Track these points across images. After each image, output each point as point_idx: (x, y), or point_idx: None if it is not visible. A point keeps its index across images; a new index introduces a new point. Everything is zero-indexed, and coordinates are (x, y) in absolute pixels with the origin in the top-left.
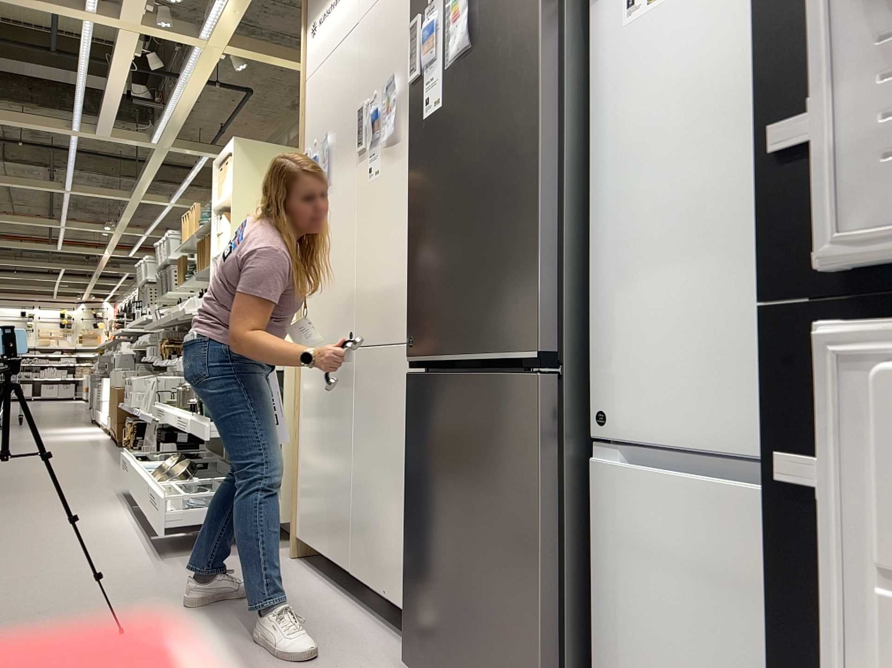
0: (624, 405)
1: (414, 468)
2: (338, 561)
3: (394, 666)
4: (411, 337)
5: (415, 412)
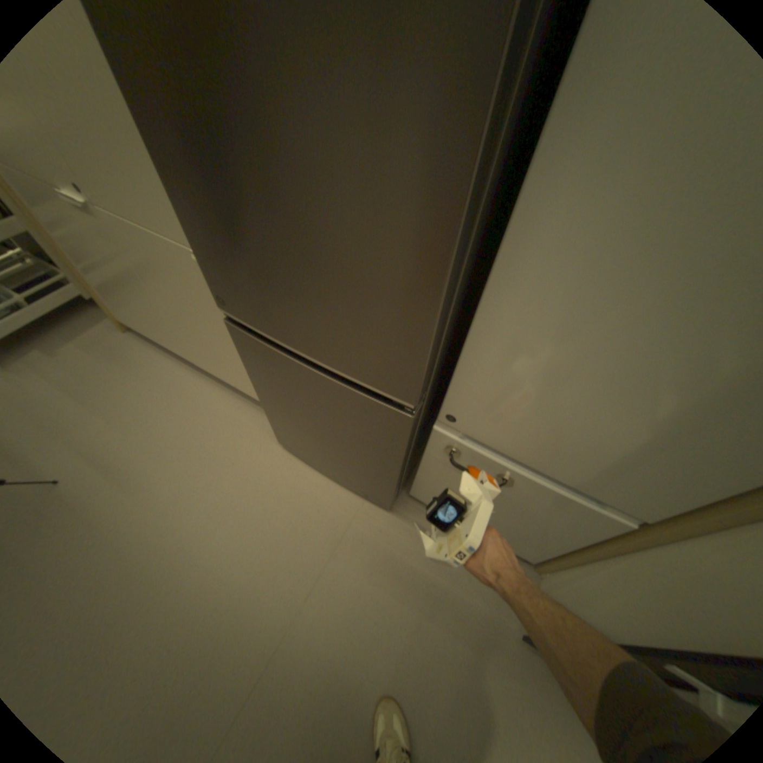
0: (470, 416)
1: (260, 380)
2: (178, 352)
3: (269, 433)
4: (218, 292)
5: (249, 351)
